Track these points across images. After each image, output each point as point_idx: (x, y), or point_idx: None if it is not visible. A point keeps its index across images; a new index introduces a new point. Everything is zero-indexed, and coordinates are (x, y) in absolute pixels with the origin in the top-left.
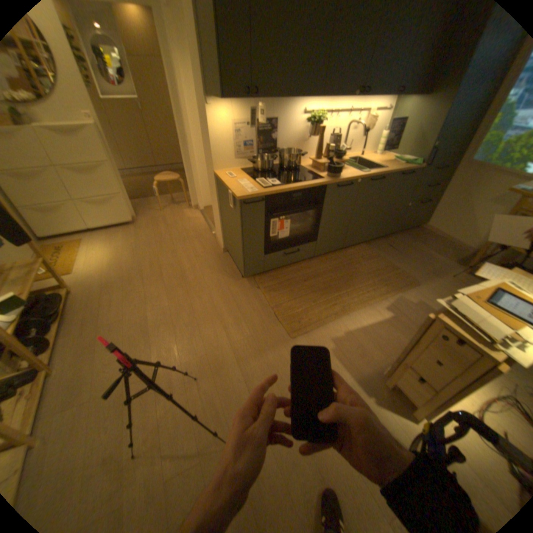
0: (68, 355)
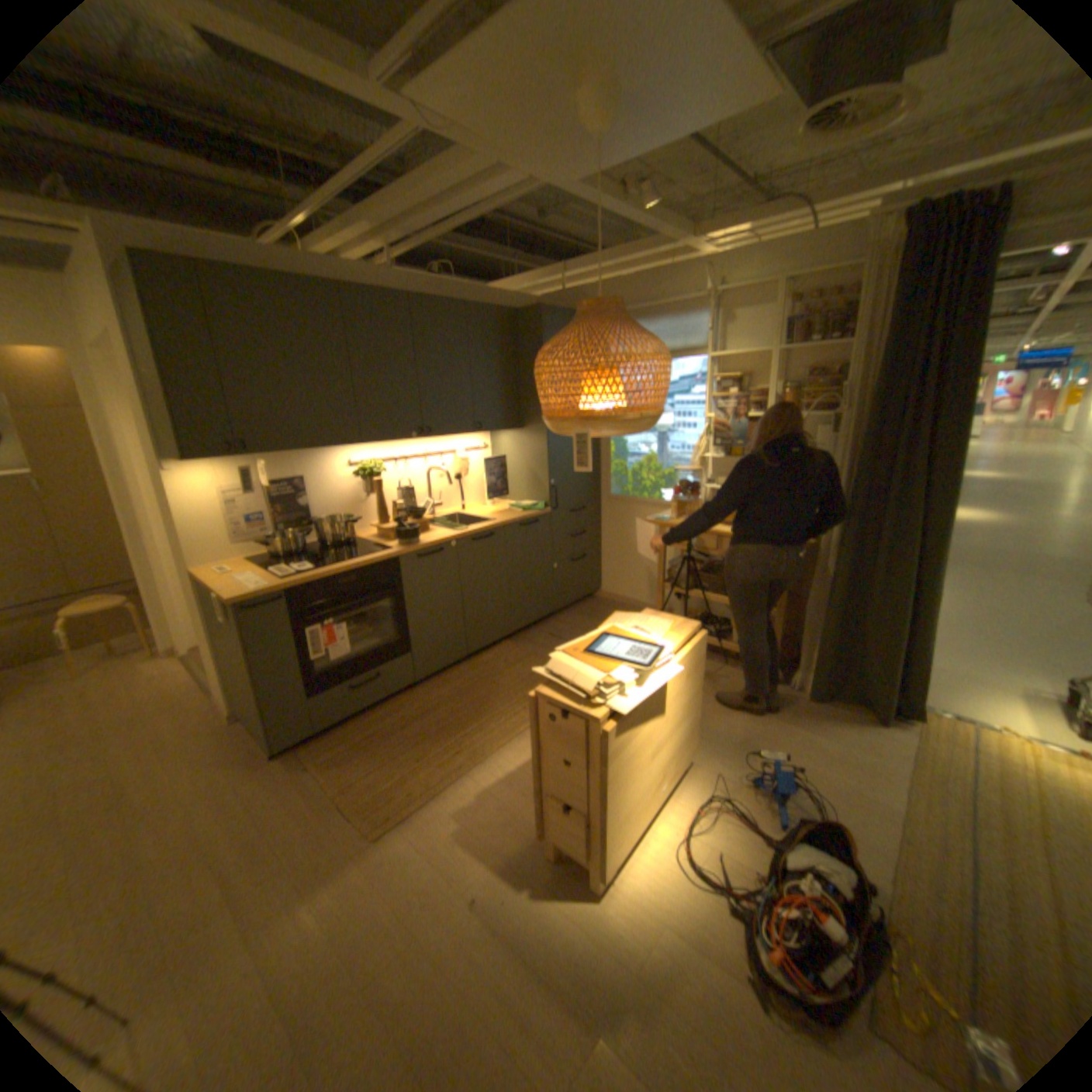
0: None
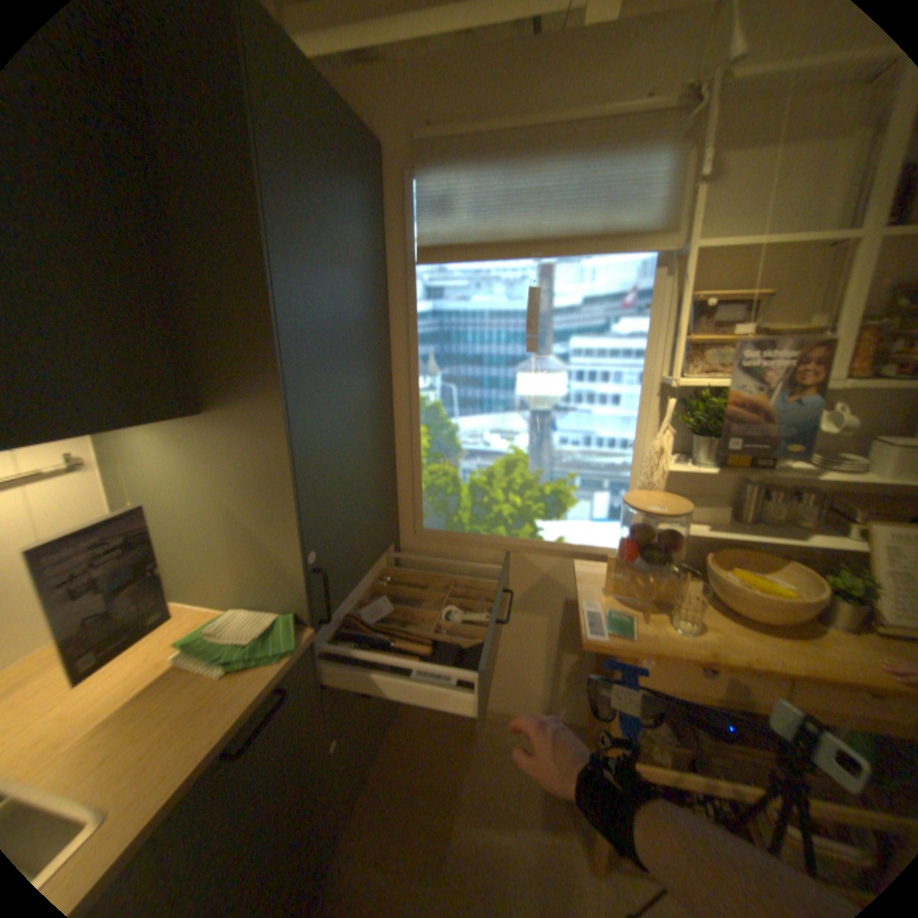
0: None
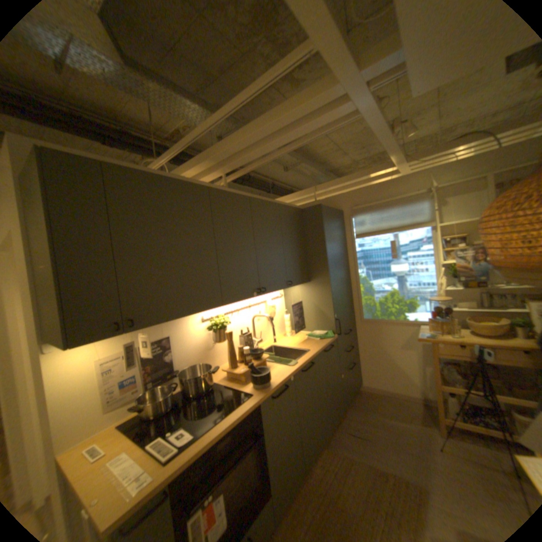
0: None
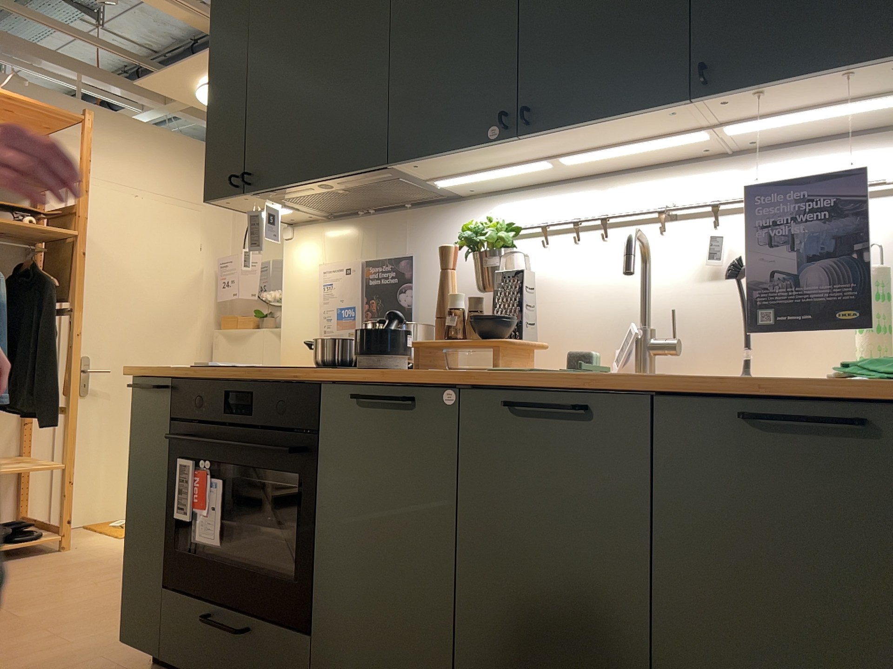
0: None
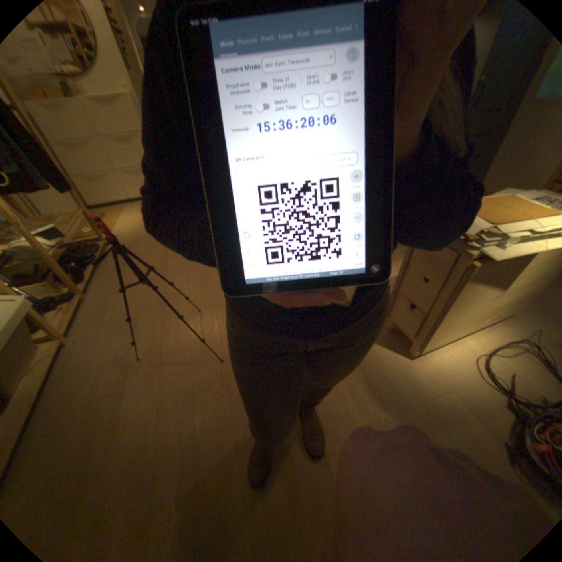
0: (98, 288)
